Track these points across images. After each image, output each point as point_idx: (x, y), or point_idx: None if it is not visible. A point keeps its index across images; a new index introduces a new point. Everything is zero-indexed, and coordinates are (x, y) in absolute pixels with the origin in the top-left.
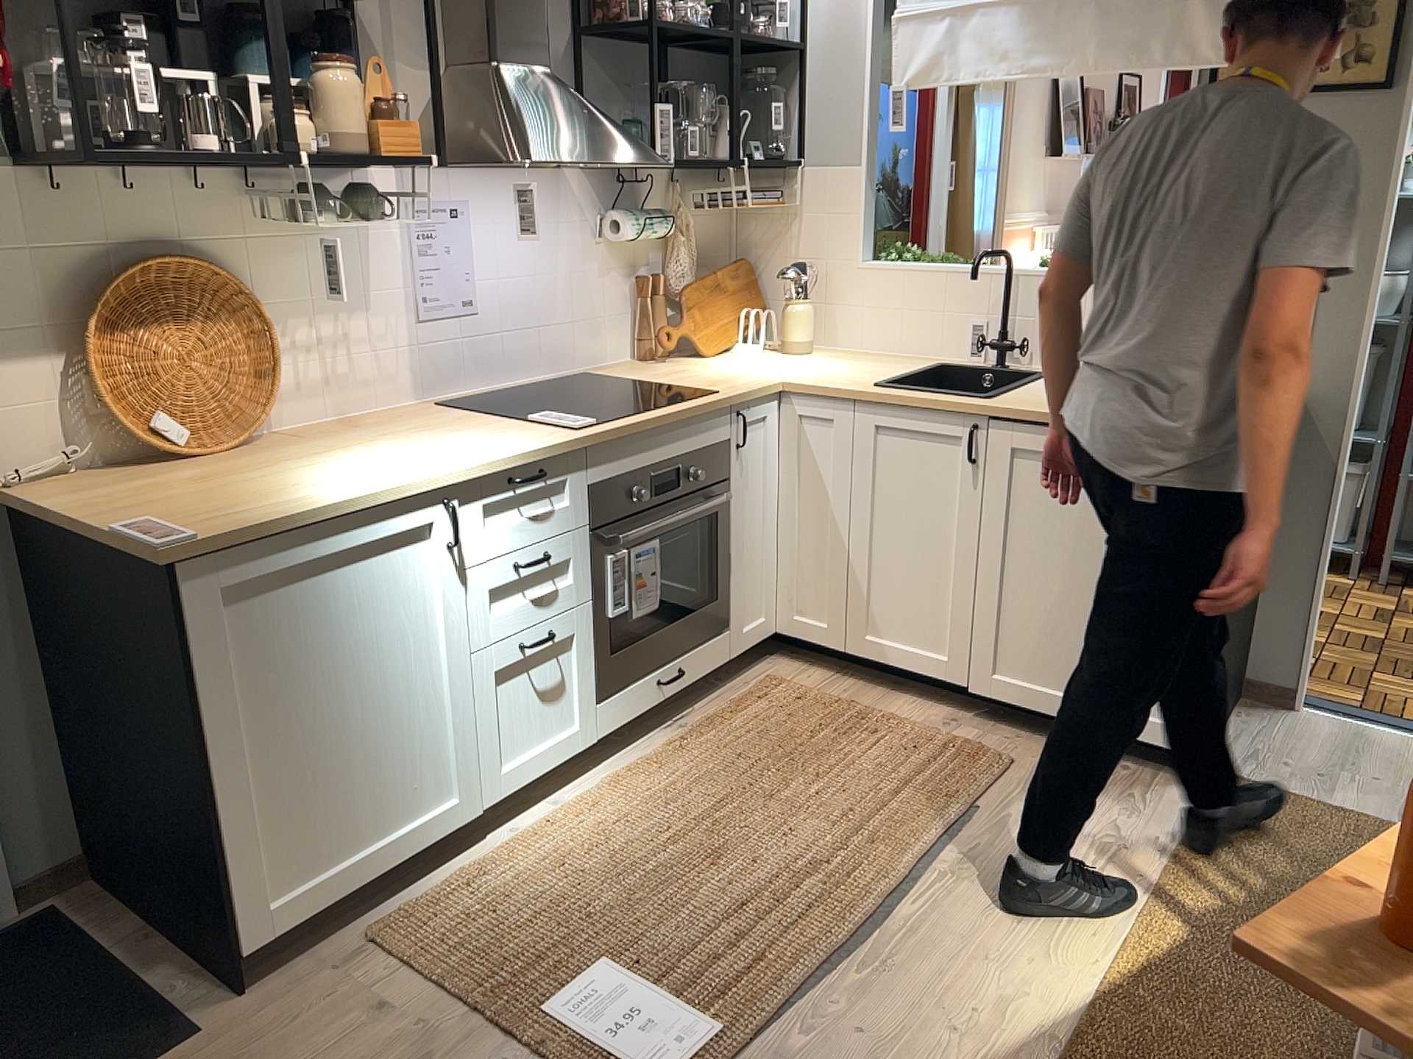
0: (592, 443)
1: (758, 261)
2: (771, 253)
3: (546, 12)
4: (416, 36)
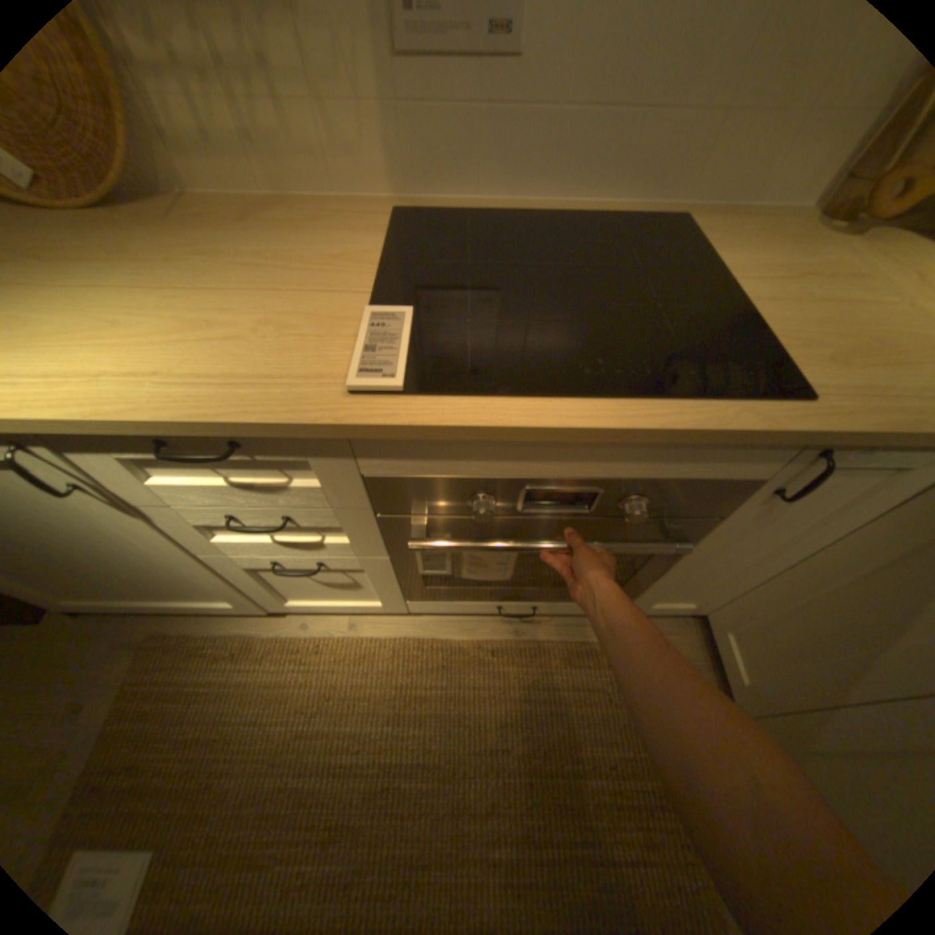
0: (354, 433)
1: None
2: None
3: None
4: None
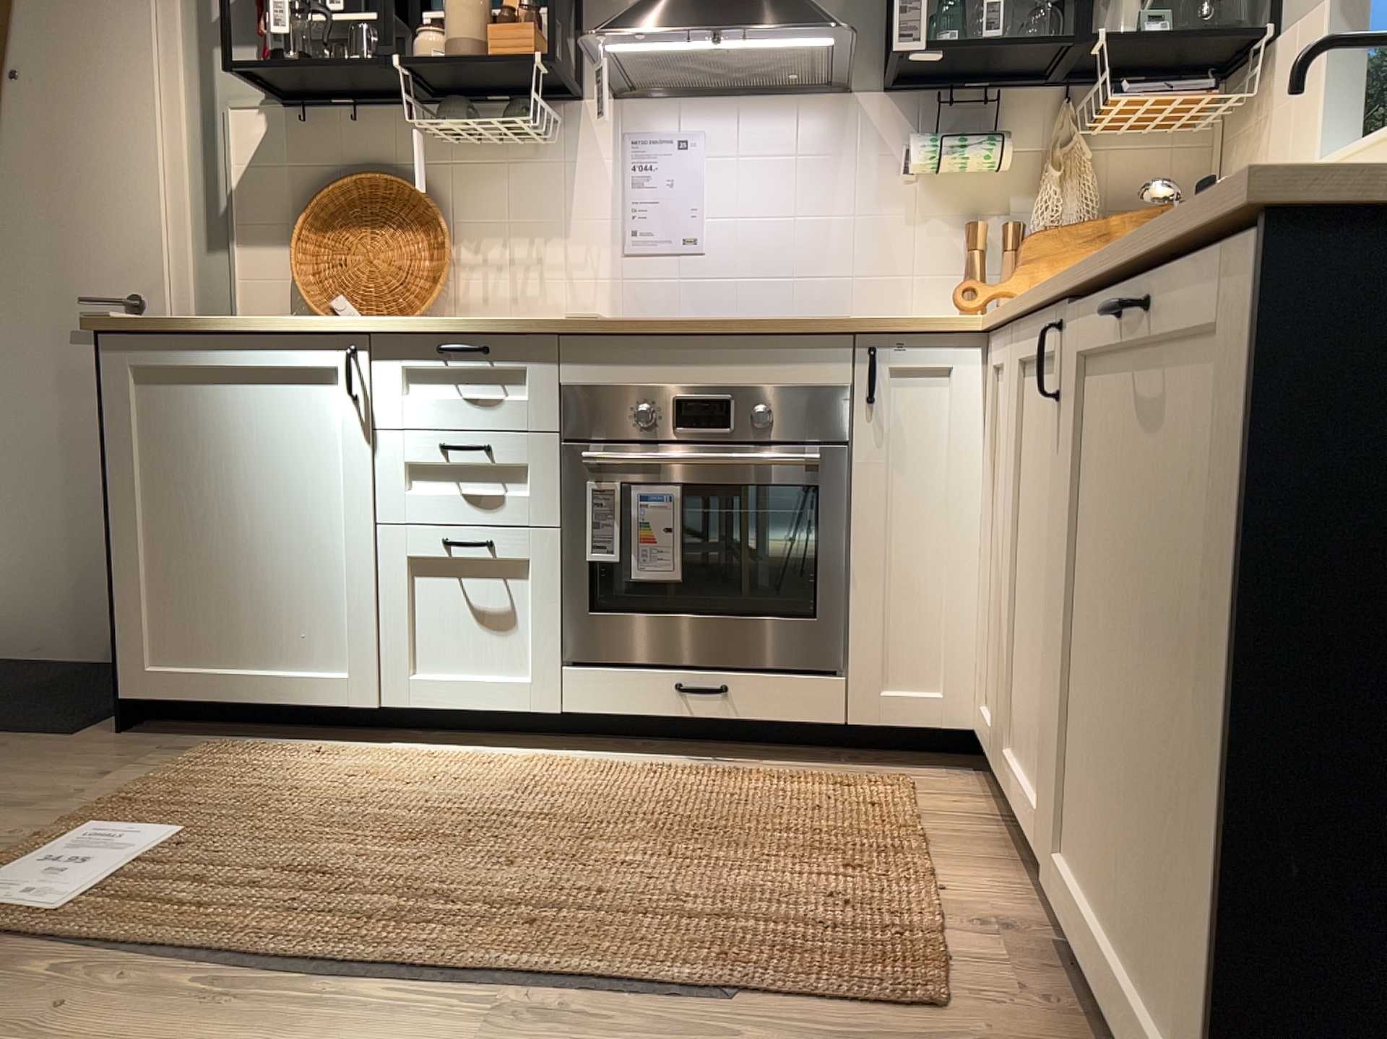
0: (563, 332)
1: None
2: None
3: None
4: None
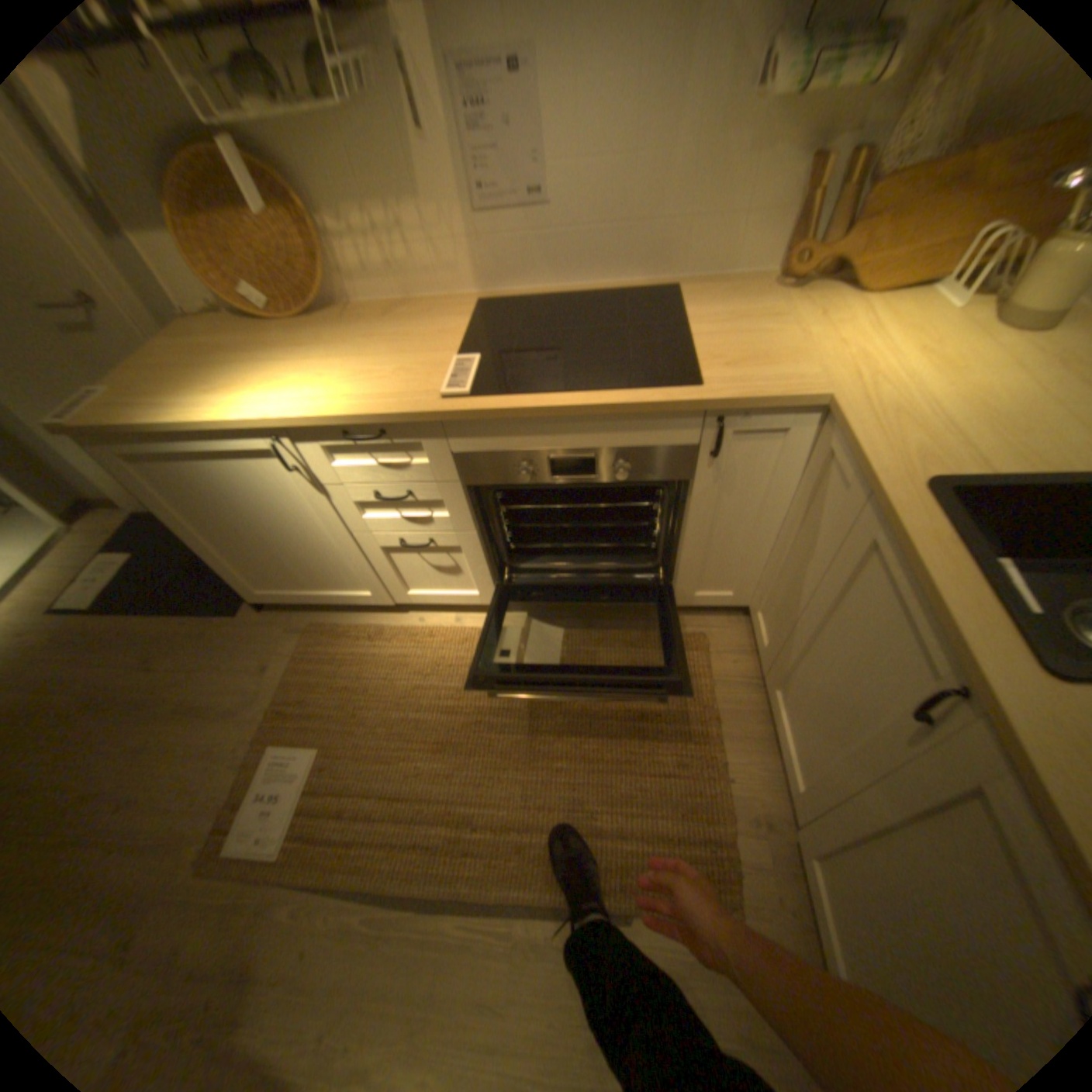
0: (444, 420)
1: None
2: None
3: None
4: None
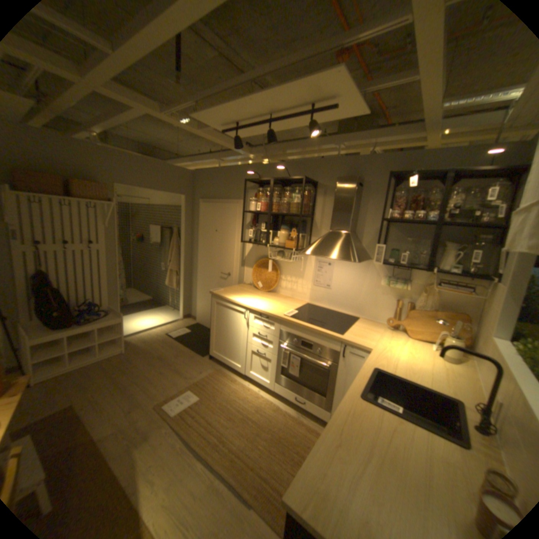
0: (281, 319)
1: (483, 320)
2: (485, 318)
3: (375, 216)
4: (328, 223)
